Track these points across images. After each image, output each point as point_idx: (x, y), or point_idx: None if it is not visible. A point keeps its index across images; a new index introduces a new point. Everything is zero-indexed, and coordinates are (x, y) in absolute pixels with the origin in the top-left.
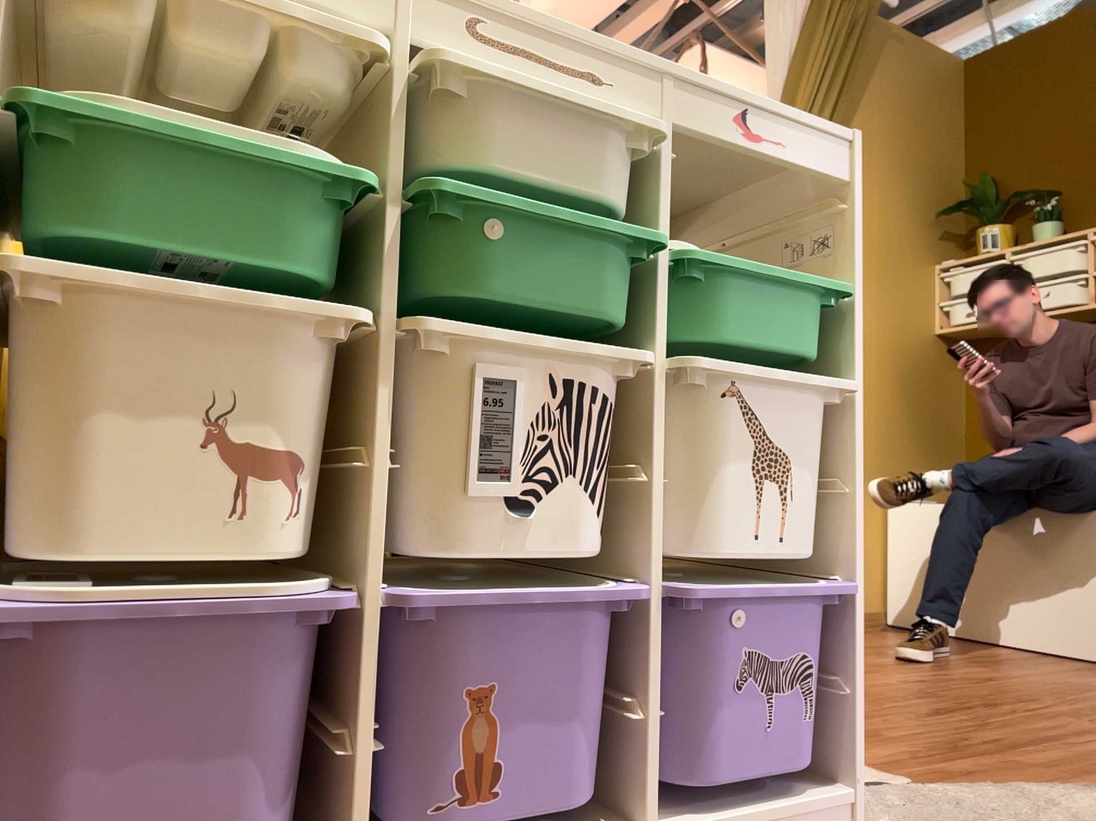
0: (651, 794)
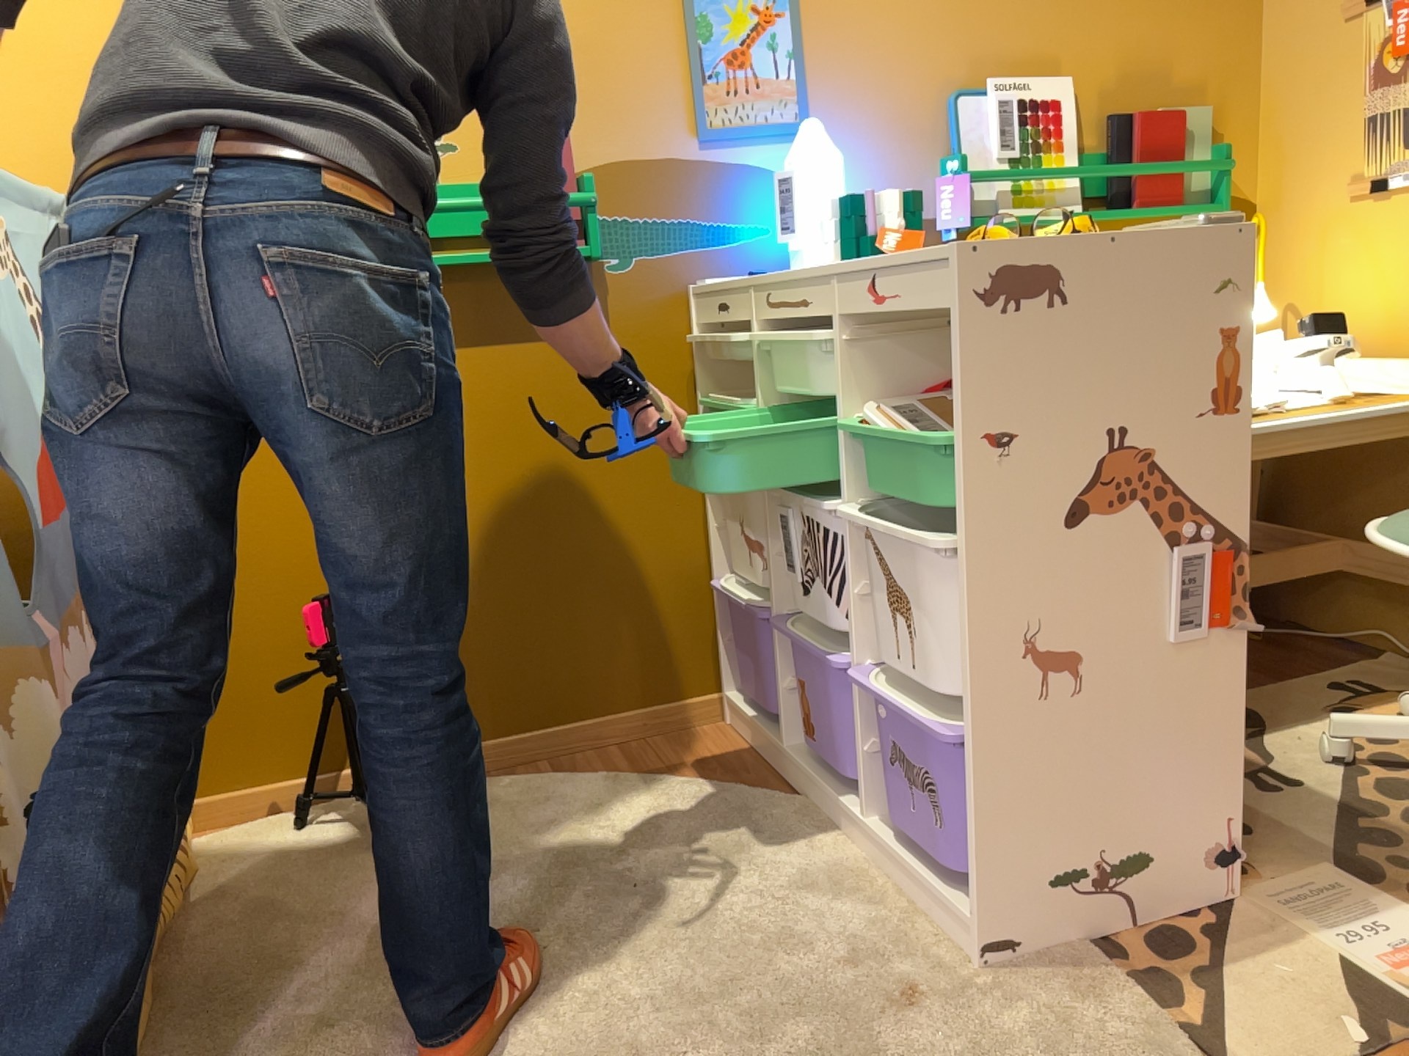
0: (869, 805)
